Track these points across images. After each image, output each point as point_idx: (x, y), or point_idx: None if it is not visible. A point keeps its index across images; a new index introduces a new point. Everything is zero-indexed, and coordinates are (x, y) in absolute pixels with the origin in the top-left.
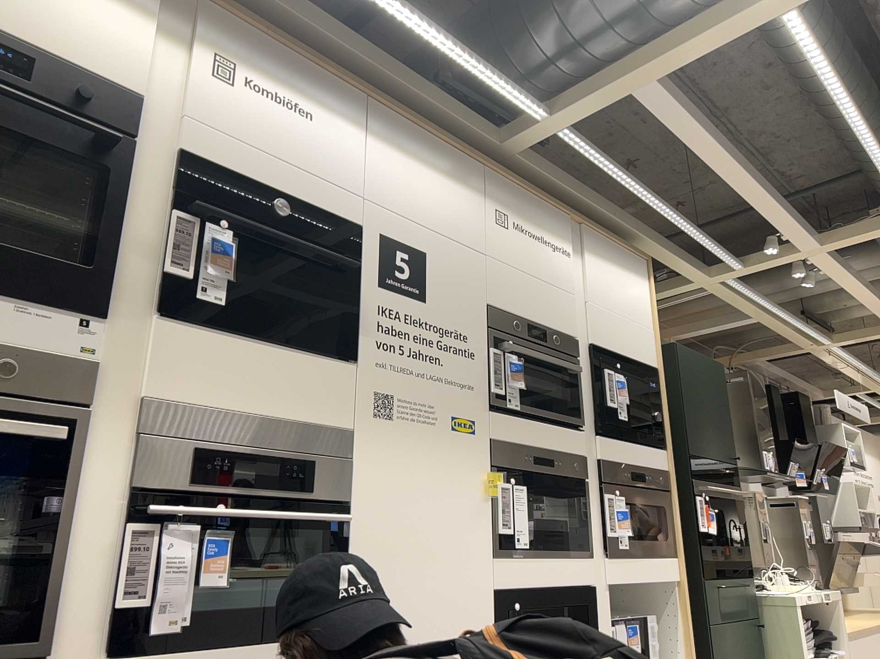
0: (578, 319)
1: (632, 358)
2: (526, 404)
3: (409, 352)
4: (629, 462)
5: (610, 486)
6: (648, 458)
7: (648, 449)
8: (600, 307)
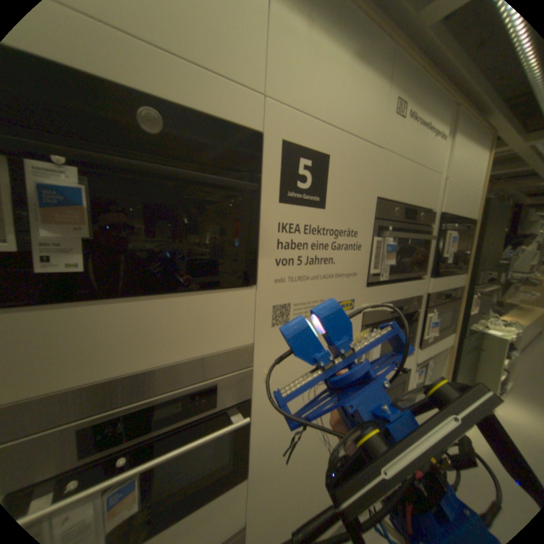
0: (443, 193)
1: (470, 216)
2: (395, 275)
3: (305, 262)
4: (449, 291)
5: (435, 311)
6: (460, 284)
7: (462, 278)
8: (460, 180)
